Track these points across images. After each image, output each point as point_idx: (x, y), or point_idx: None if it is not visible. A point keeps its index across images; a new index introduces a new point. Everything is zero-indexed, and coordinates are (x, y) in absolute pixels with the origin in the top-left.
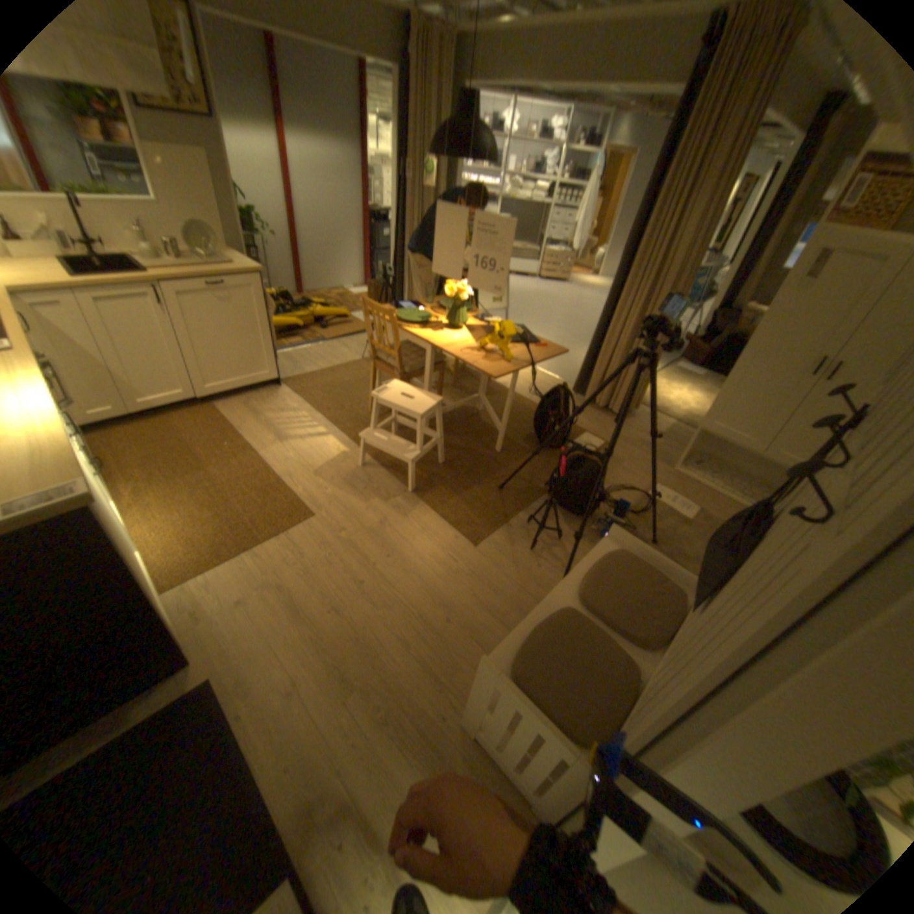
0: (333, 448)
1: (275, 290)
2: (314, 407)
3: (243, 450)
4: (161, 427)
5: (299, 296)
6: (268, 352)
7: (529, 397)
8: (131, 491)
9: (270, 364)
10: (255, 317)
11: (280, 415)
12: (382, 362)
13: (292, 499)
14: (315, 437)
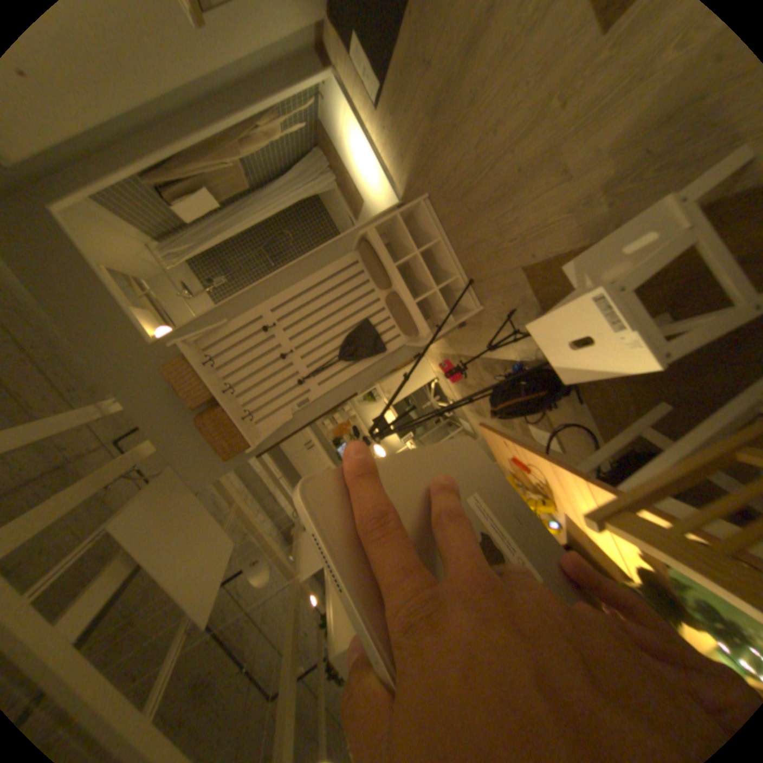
0: None
1: None
2: None
3: None
4: None
5: None
6: None
7: None
8: None
9: None
10: None
11: None
12: None
13: None
14: None
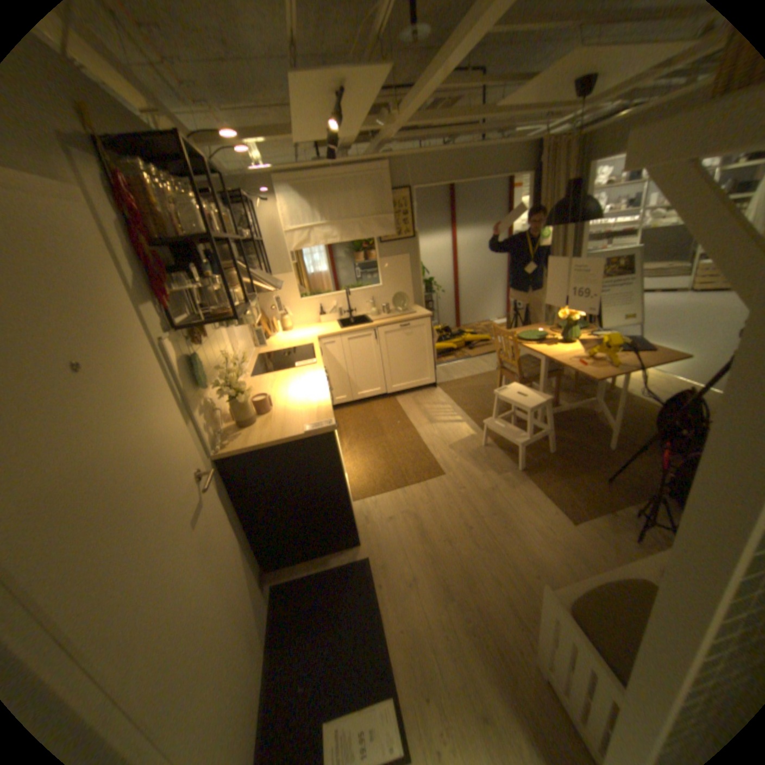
0: (464, 431)
1: (441, 326)
2: (455, 403)
3: (407, 427)
4: (366, 409)
5: (456, 329)
6: (430, 366)
7: (659, 403)
8: (347, 443)
9: (430, 373)
10: (424, 344)
11: (432, 406)
12: (506, 371)
13: (431, 461)
14: (452, 423)
